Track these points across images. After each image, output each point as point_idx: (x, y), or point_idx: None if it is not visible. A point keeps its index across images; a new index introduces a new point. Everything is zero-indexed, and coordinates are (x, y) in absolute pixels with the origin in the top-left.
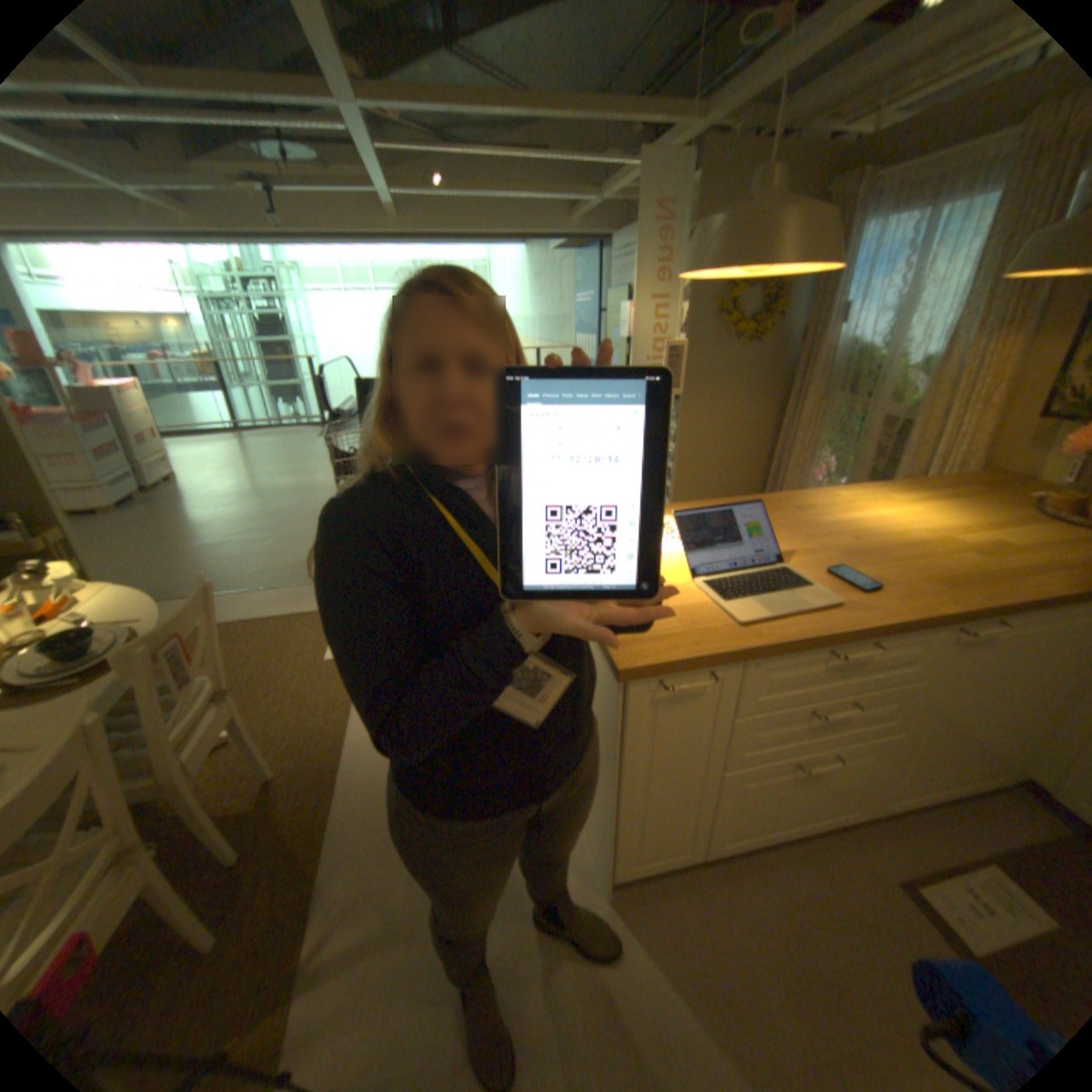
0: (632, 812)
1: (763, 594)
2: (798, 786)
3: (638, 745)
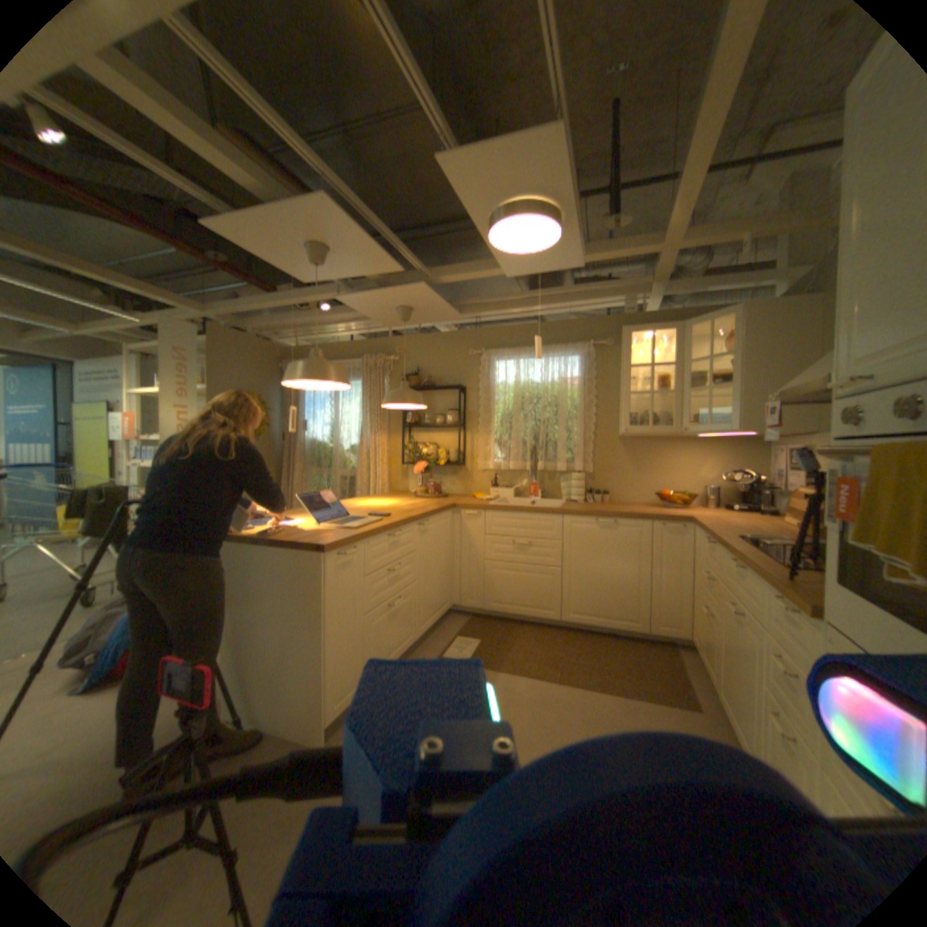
0: (331, 652)
1: (352, 523)
2: (389, 619)
3: (331, 598)
